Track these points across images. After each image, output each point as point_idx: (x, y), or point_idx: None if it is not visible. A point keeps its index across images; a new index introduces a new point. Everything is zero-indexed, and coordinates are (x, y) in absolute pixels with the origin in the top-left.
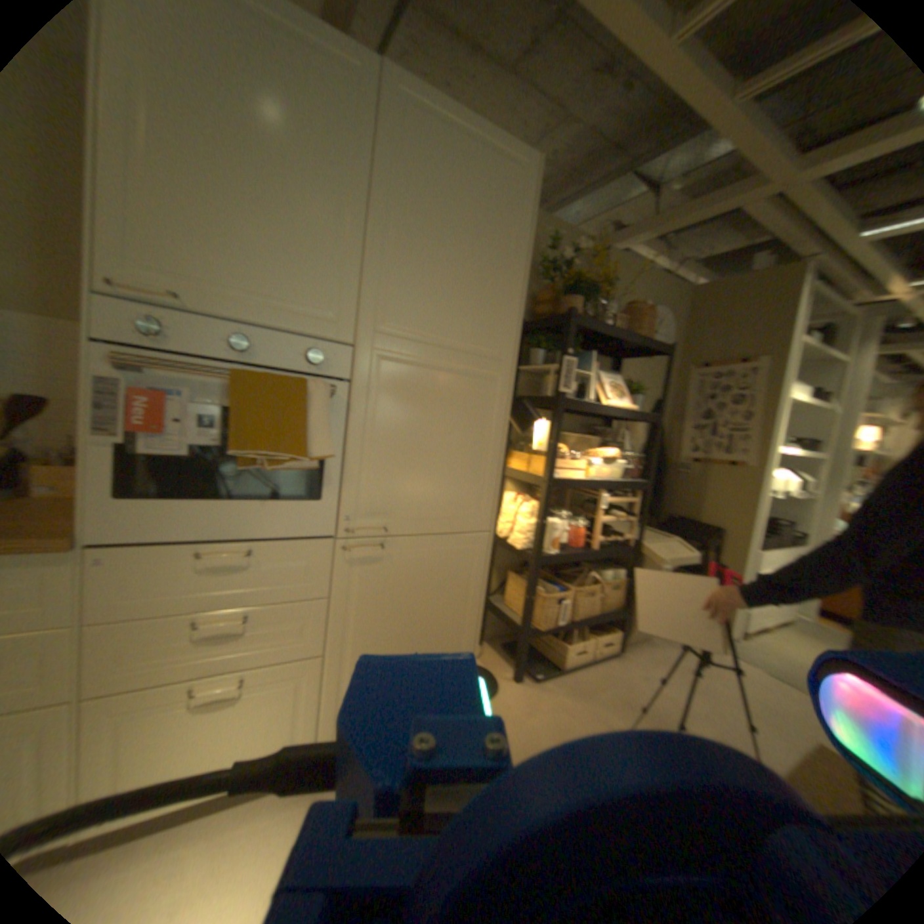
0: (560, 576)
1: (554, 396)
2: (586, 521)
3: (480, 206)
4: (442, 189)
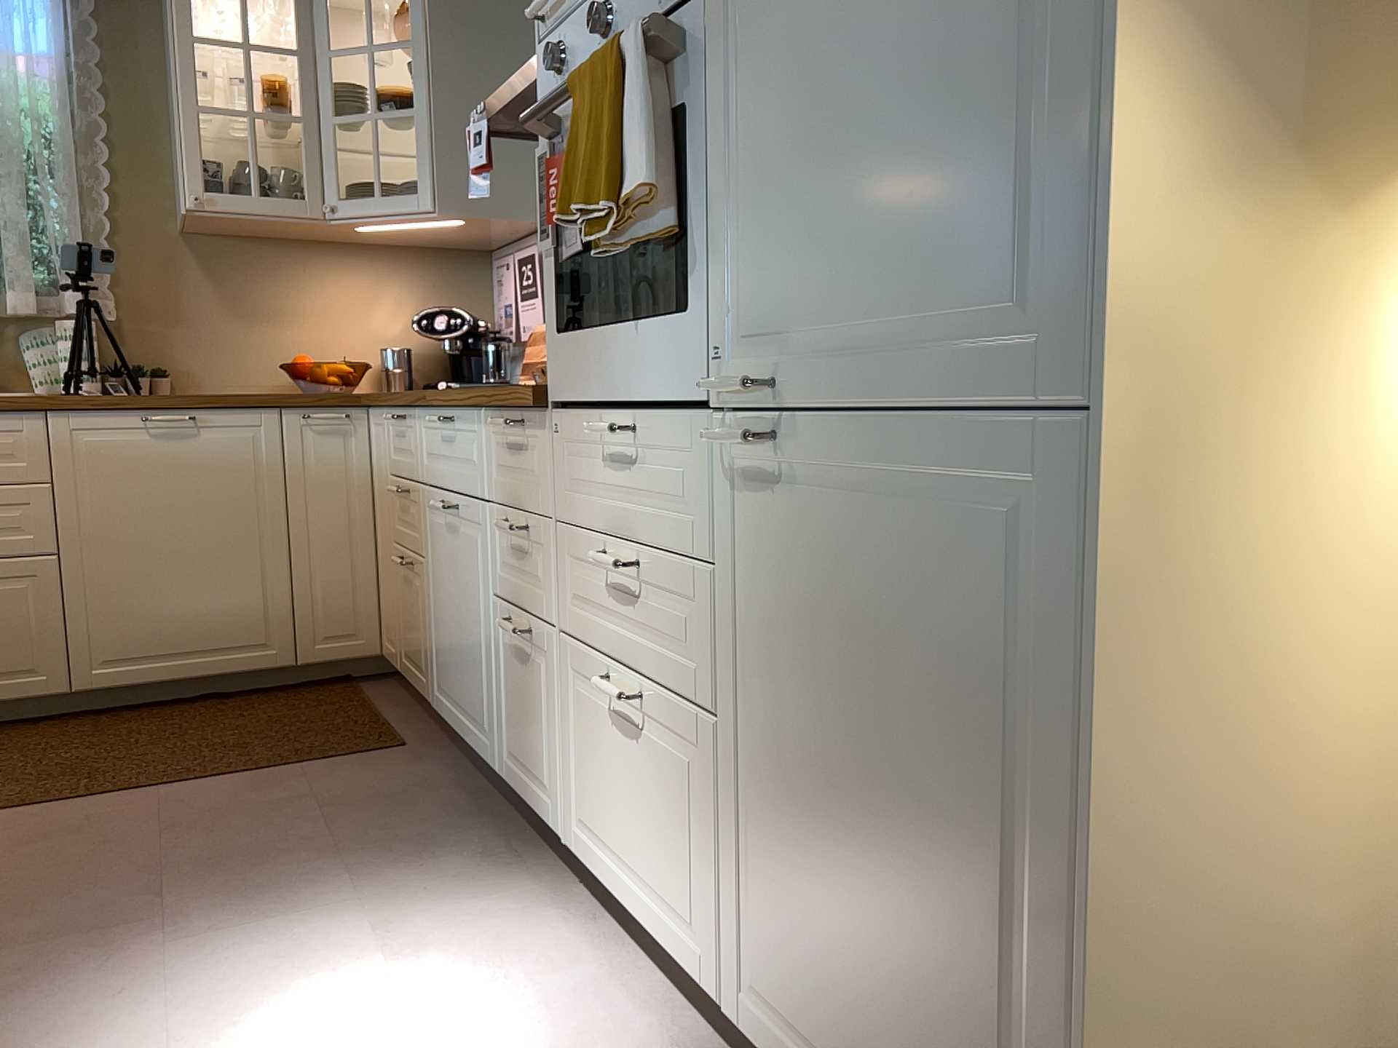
0: None
1: None
2: None
3: None
4: None
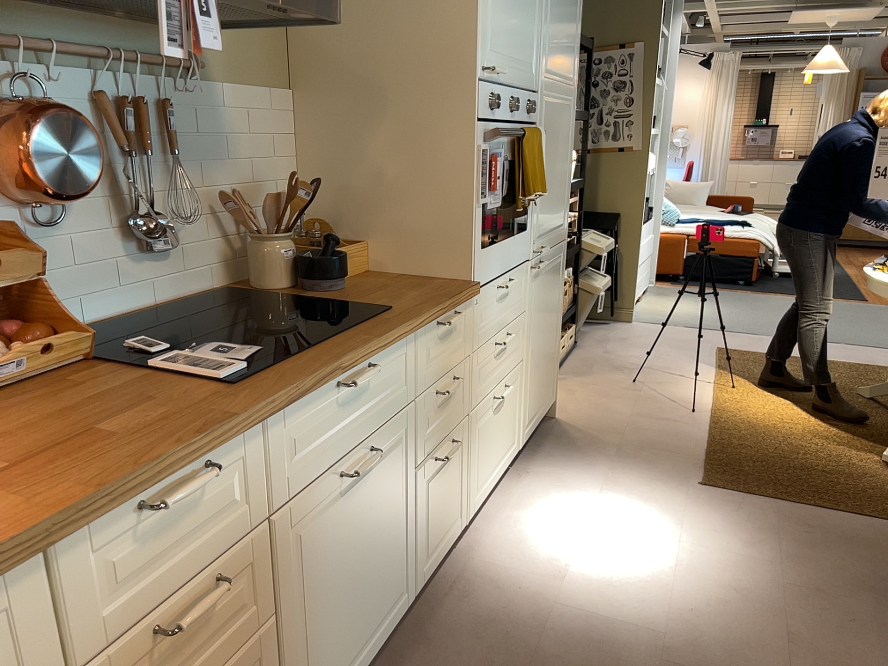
0: None
1: None
2: None
3: None
4: None
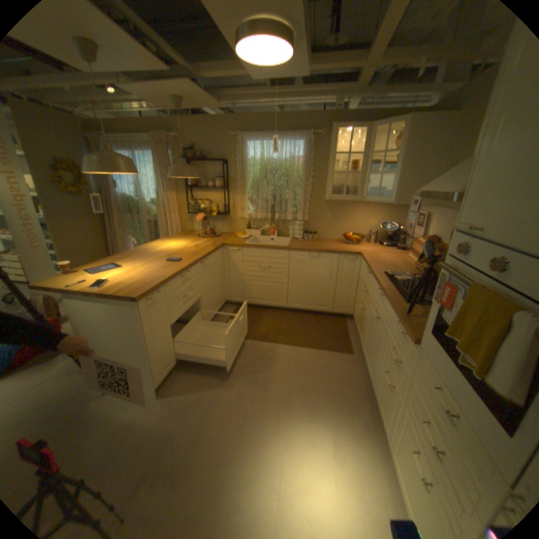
0: None
1: None
2: None
3: None
4: None
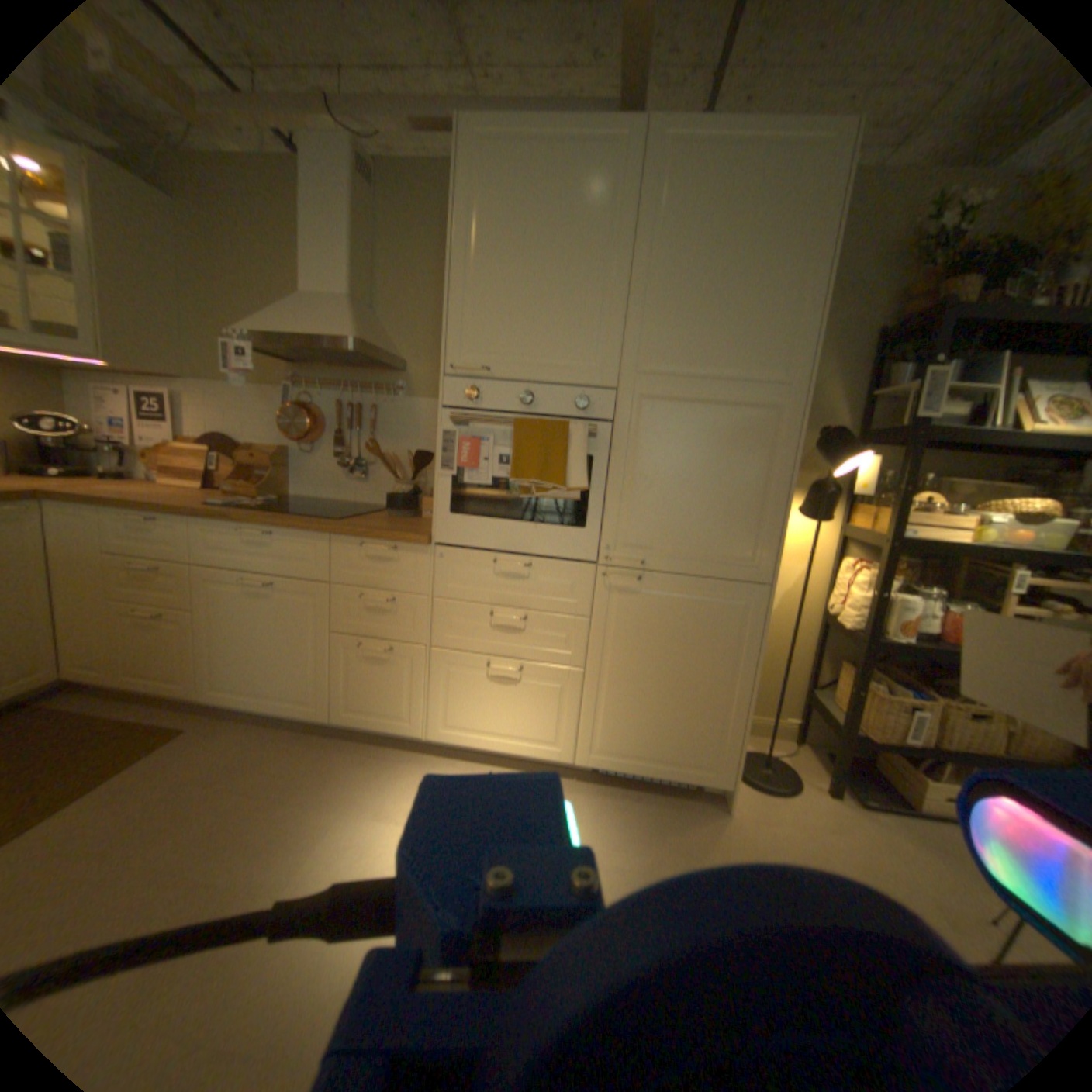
0: (938, 686)
1: (915, 424)
2: (984, 609)
3: (762, 214)
4: (712, 212)
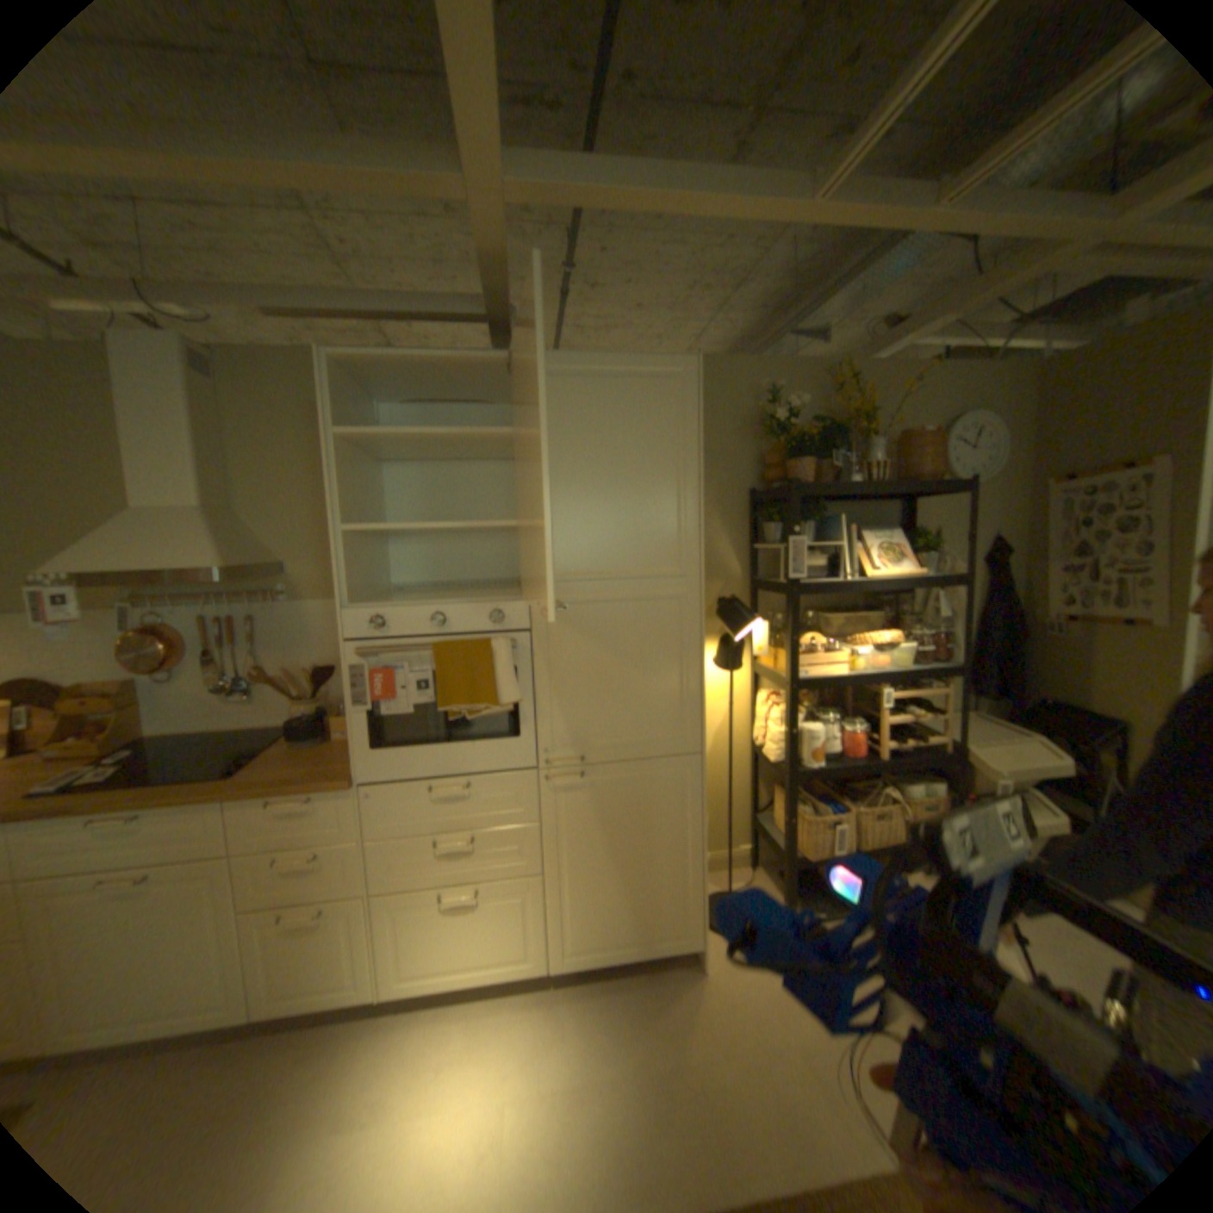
0: (849, 790)
1: (788, 582)
2: (867, 722)
3: (632, 436)
4: (589, 436)
